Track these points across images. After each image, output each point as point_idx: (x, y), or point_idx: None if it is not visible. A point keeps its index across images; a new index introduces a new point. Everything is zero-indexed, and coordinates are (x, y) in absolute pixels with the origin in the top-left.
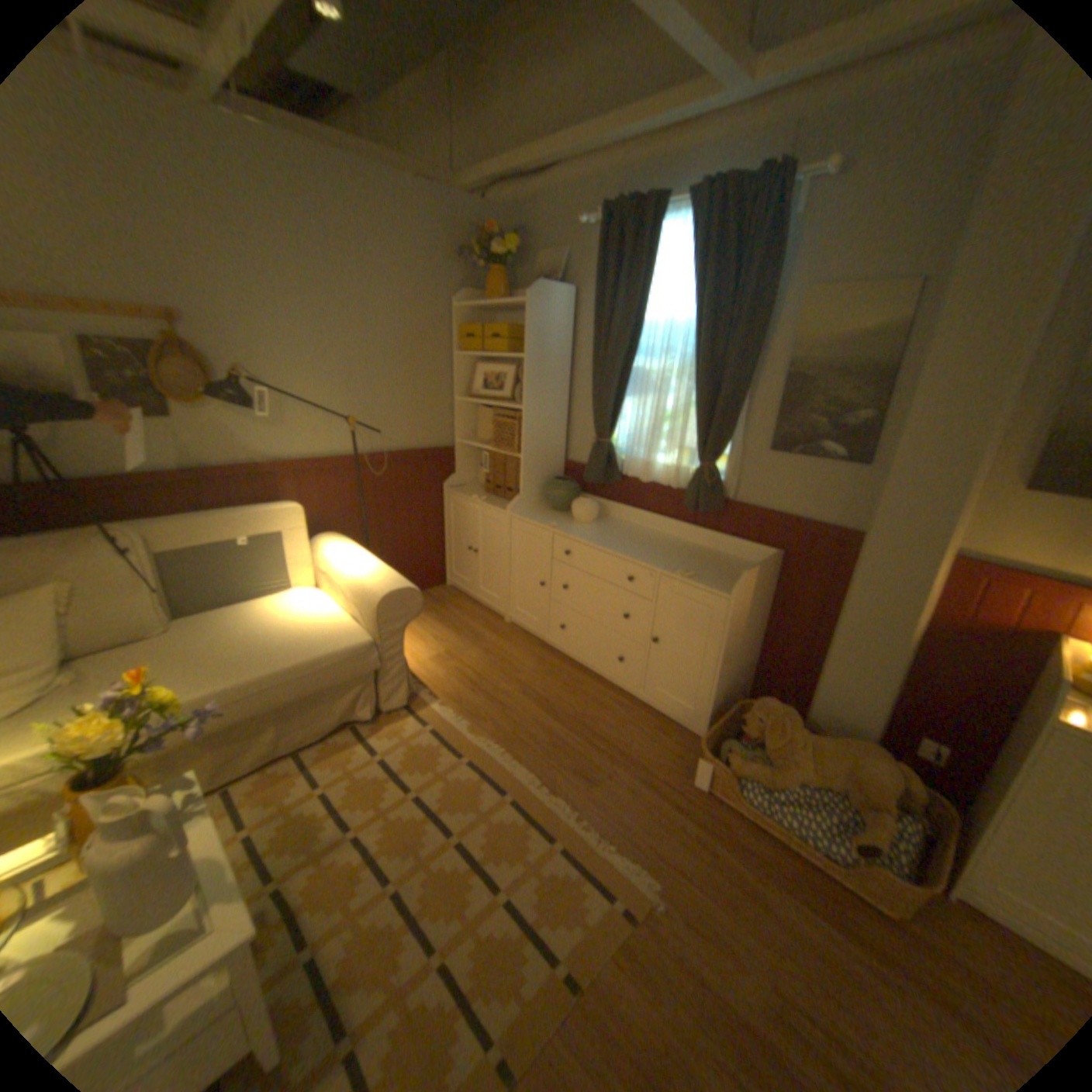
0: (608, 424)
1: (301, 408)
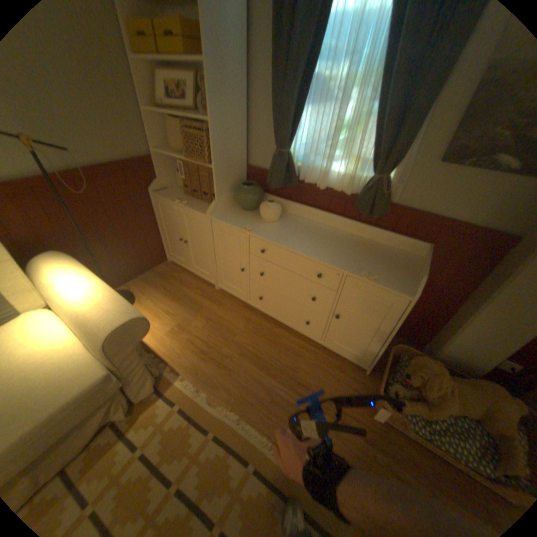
0: (289, 133)
1: None
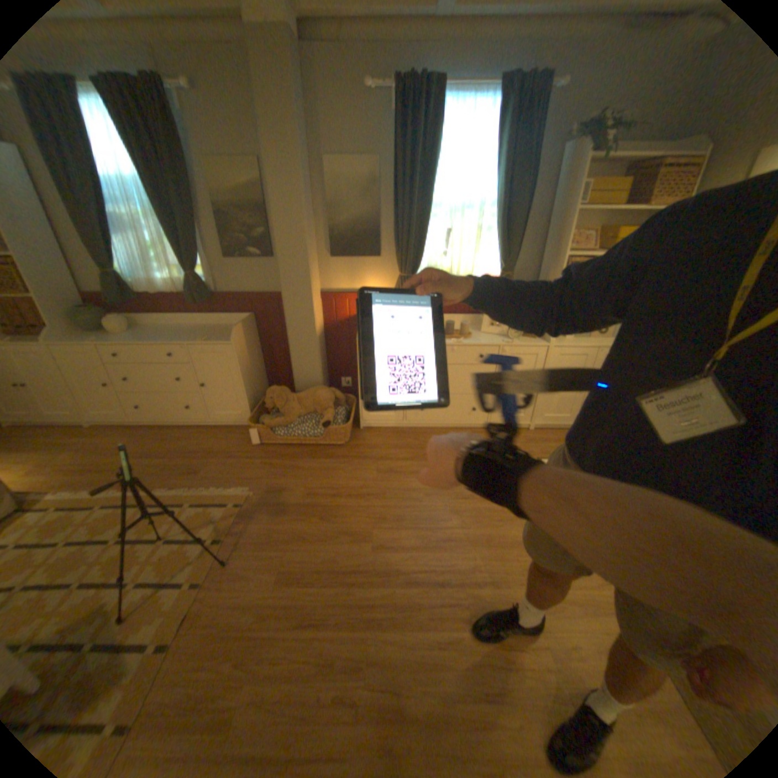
0: (103, 257)
1: None
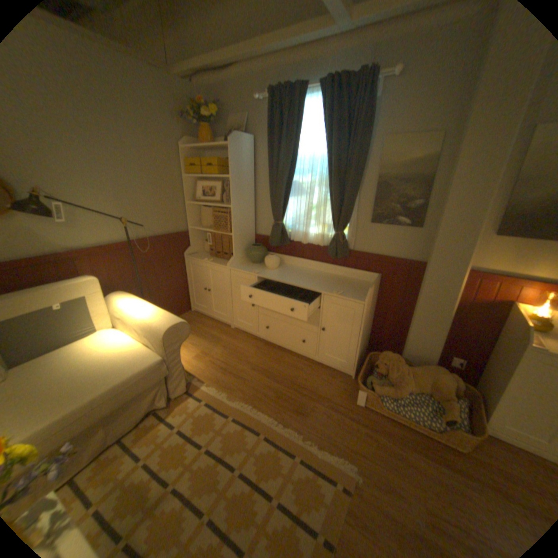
0: (281, 213)
1: (87, 214)
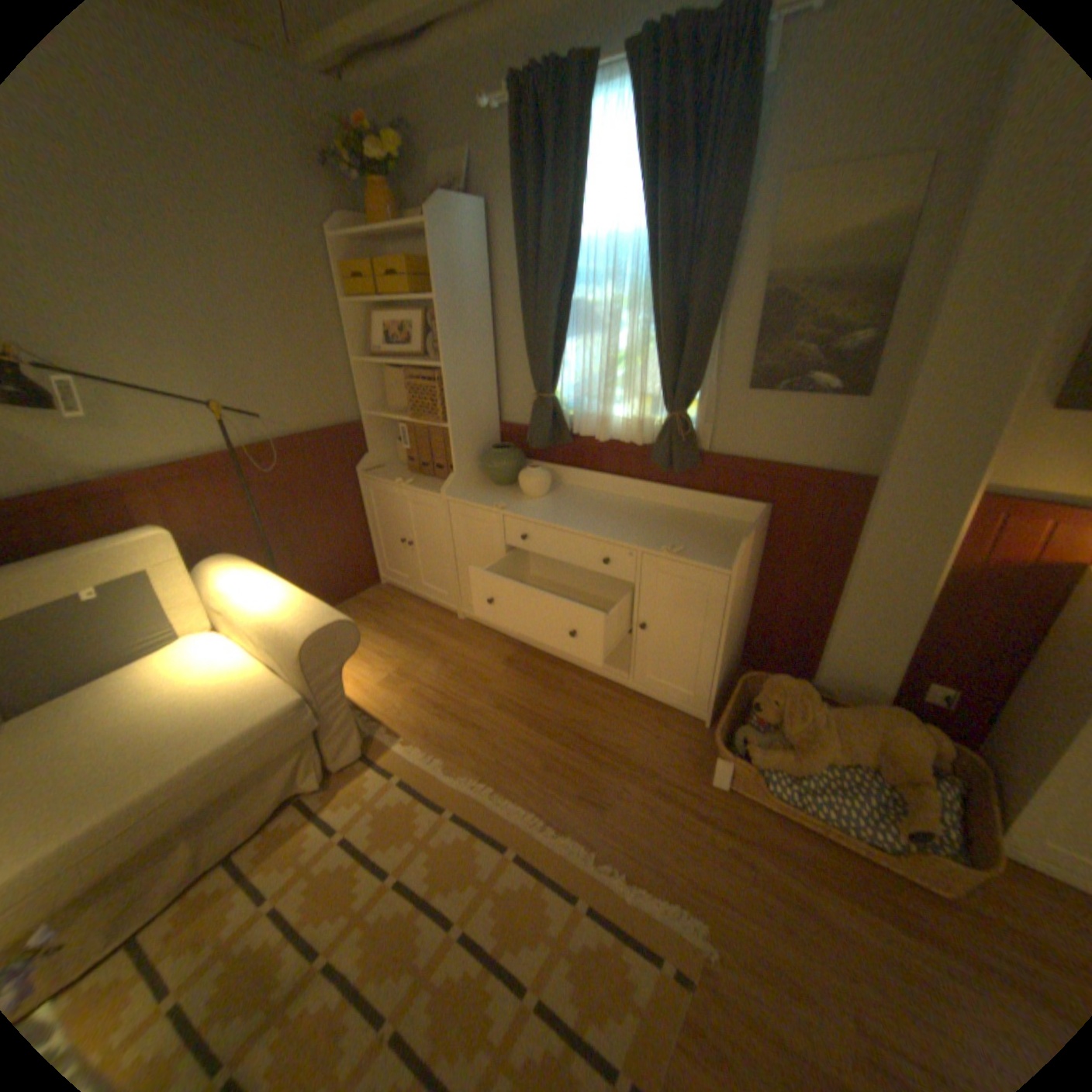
0: (549, 374)
1: (135, 395)
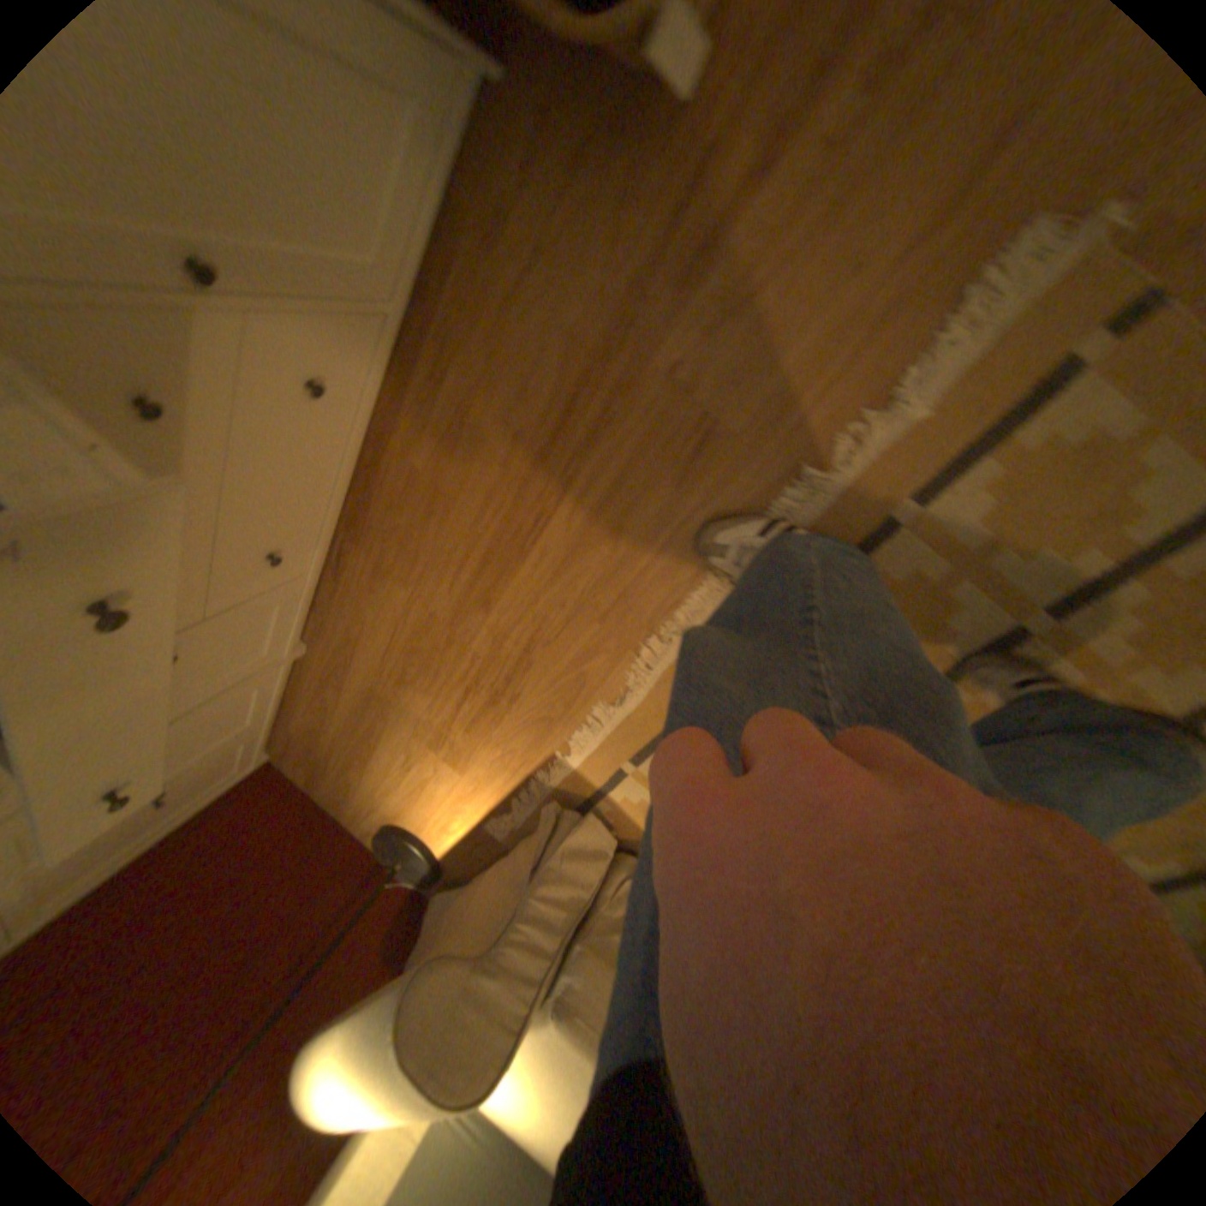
0: None
1: None
